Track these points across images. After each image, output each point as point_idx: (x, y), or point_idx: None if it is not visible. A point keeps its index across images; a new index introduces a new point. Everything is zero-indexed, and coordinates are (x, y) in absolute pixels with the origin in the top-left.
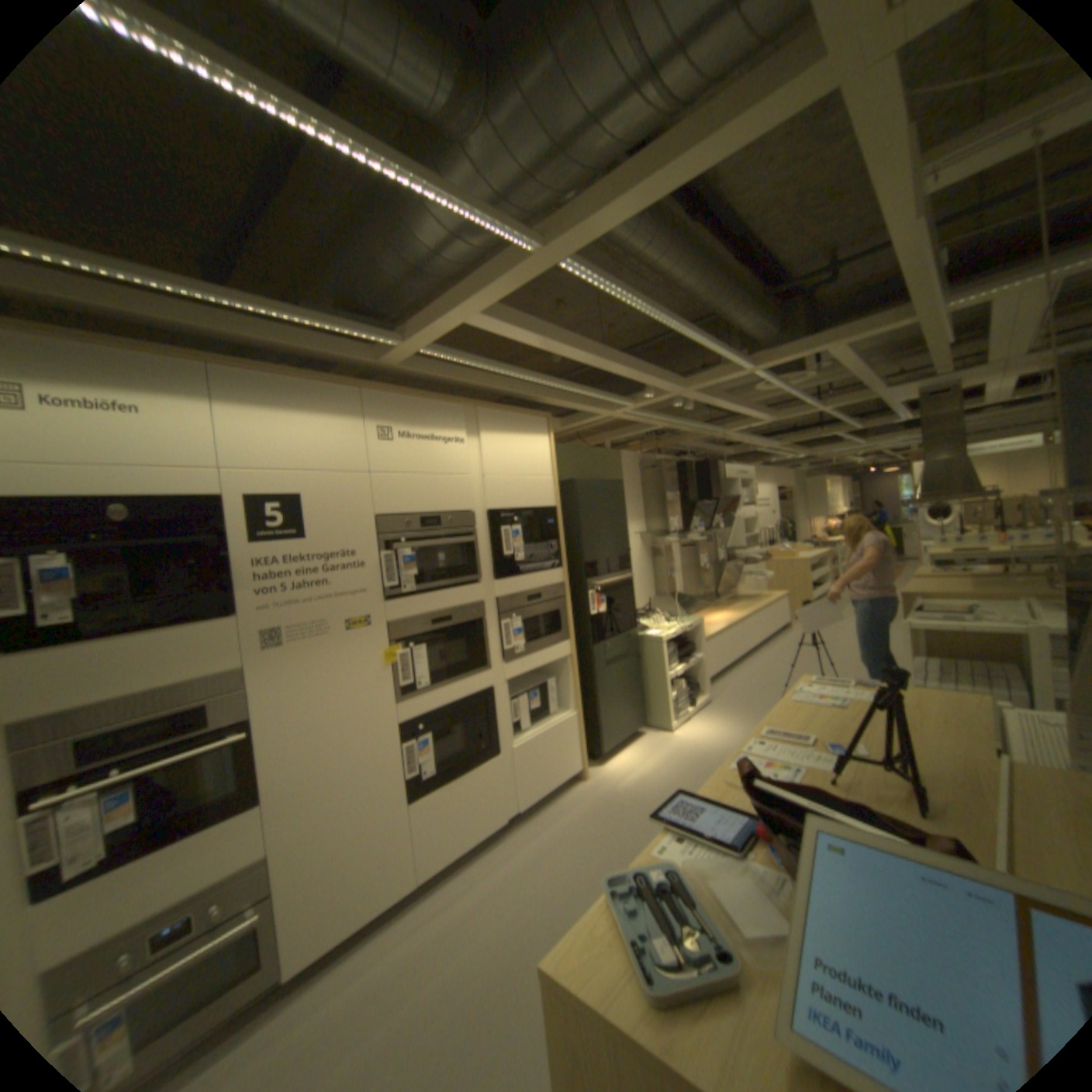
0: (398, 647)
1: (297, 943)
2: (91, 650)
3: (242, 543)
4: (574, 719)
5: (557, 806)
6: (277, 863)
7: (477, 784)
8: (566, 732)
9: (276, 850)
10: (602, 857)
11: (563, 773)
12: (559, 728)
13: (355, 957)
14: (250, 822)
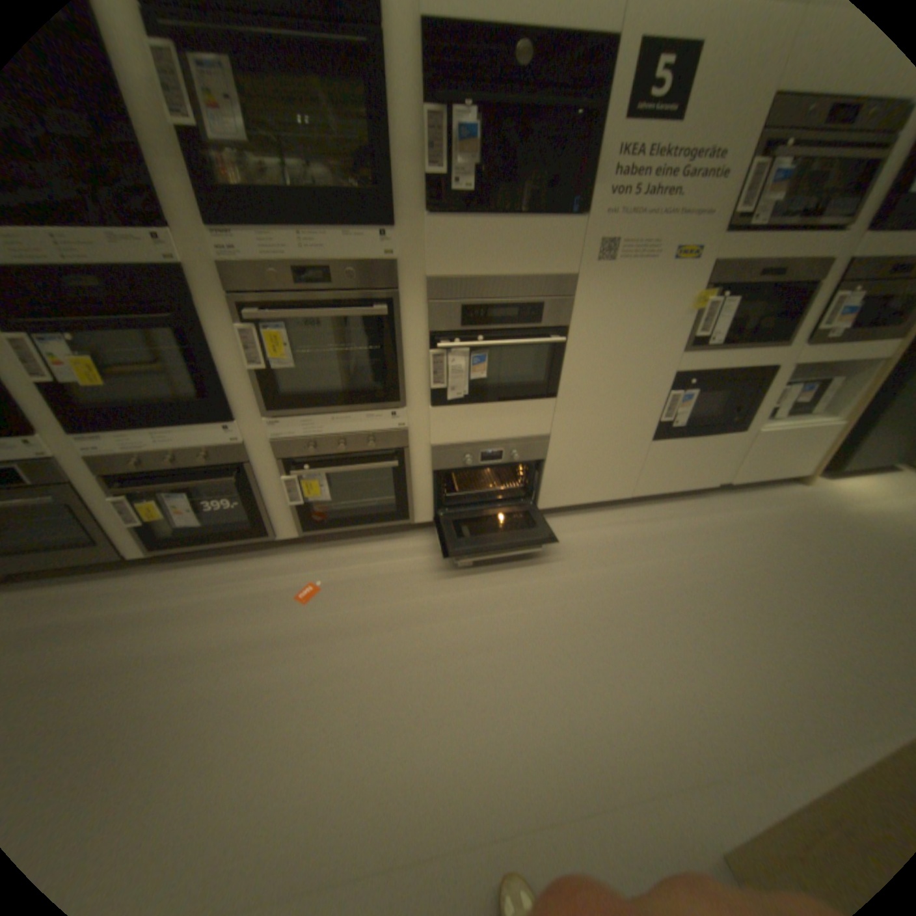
0: (715, 291)
1: (552, 493)
2: (482, 224)
3: (620, 117)
4: (841, 428)
5: (770, 493)
6: (556, 441)
7: (714, 448)
8: (824, 436)
9: (558, 433)
10: (813, 559)
11: (793, 471)
12: (819, 430)
13: (580, 517)
14: (548, 407)
